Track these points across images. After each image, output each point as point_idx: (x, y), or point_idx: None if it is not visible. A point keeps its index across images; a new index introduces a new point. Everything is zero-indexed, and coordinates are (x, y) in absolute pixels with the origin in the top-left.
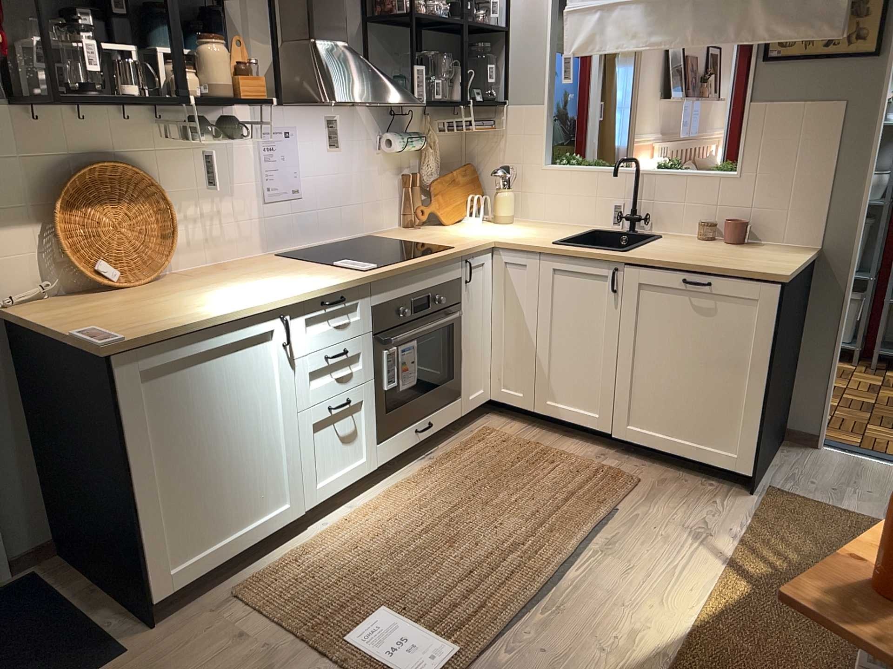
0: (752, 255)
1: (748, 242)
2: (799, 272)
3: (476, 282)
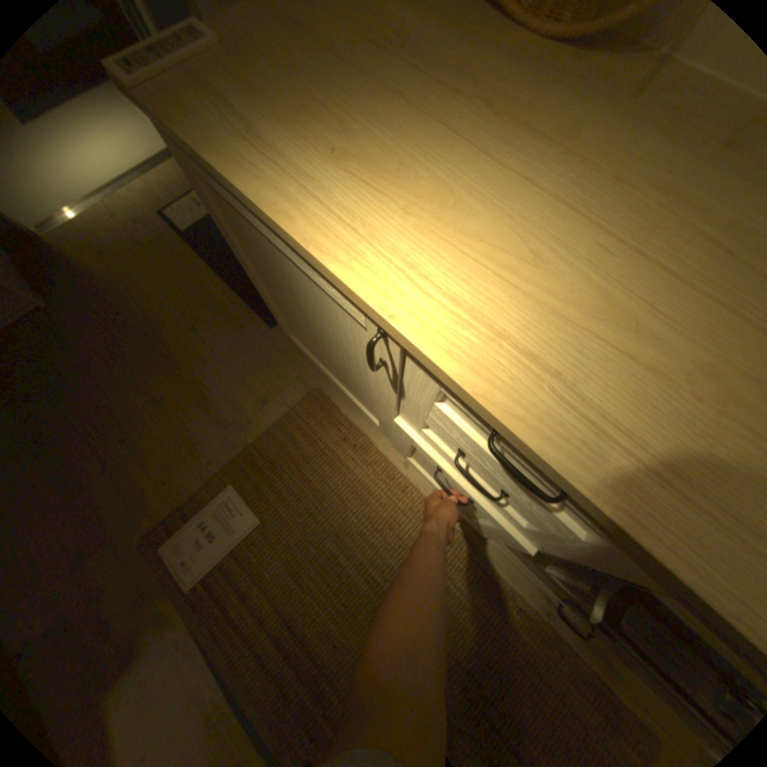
0: None
1: None
2: None
3: None
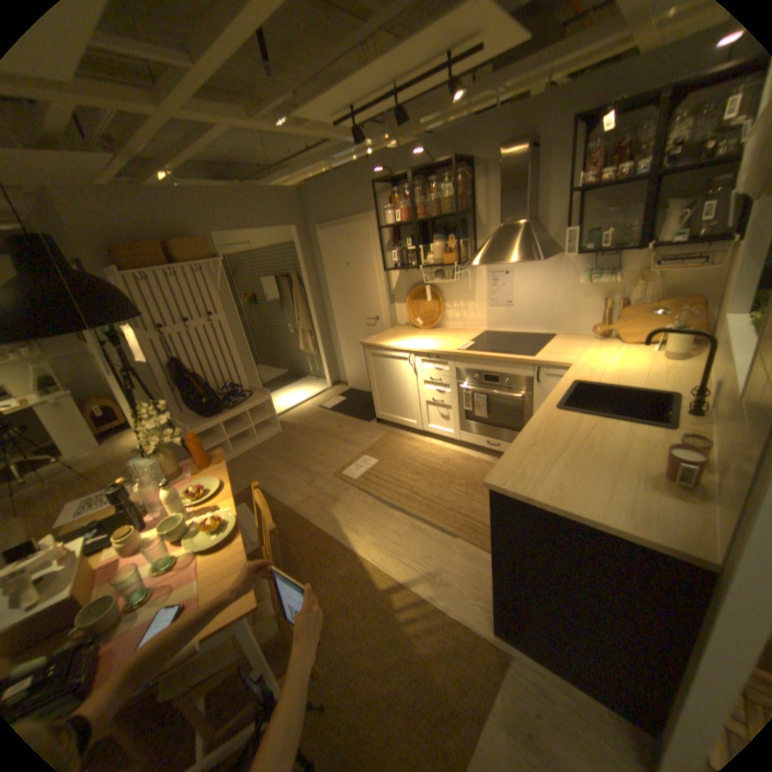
0: (593, 479)
1: (683, 488)
2: (552, 514)
3: (552, 386)
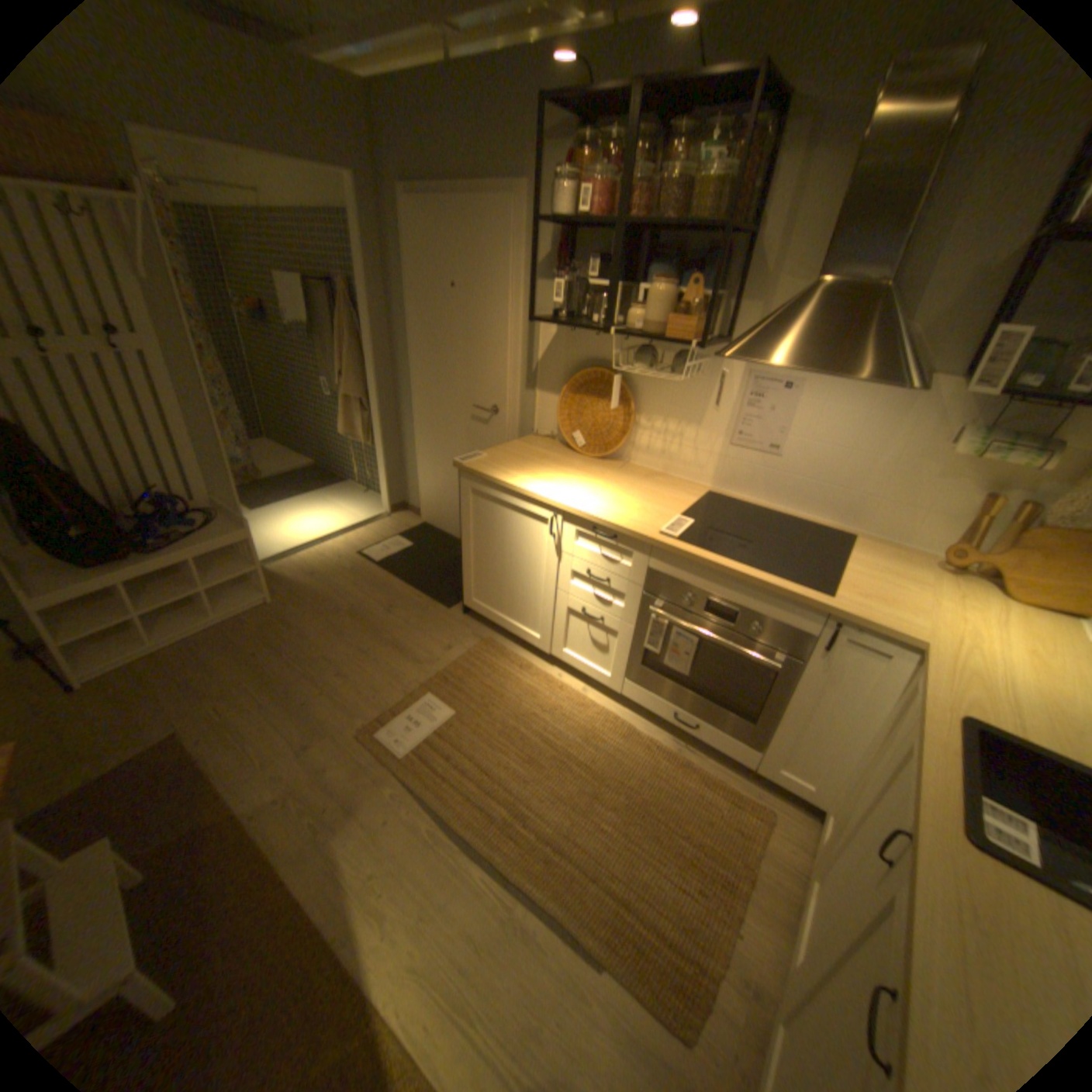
0: None
1: None
2: None
3: (857, 666)
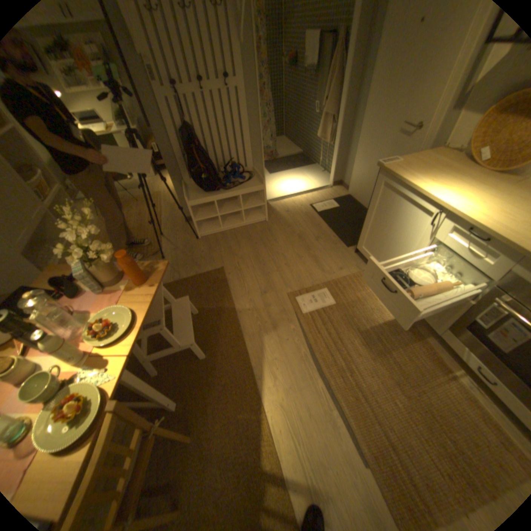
0: None
1: None
2: None
3: None
